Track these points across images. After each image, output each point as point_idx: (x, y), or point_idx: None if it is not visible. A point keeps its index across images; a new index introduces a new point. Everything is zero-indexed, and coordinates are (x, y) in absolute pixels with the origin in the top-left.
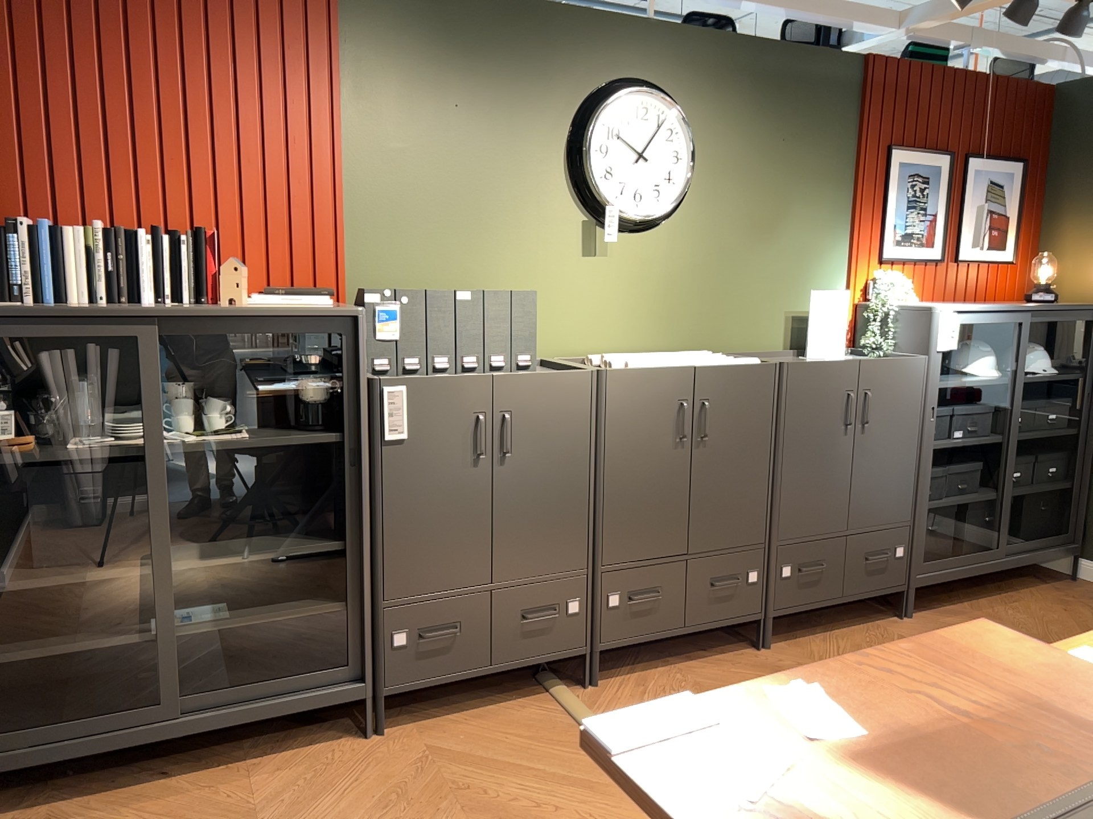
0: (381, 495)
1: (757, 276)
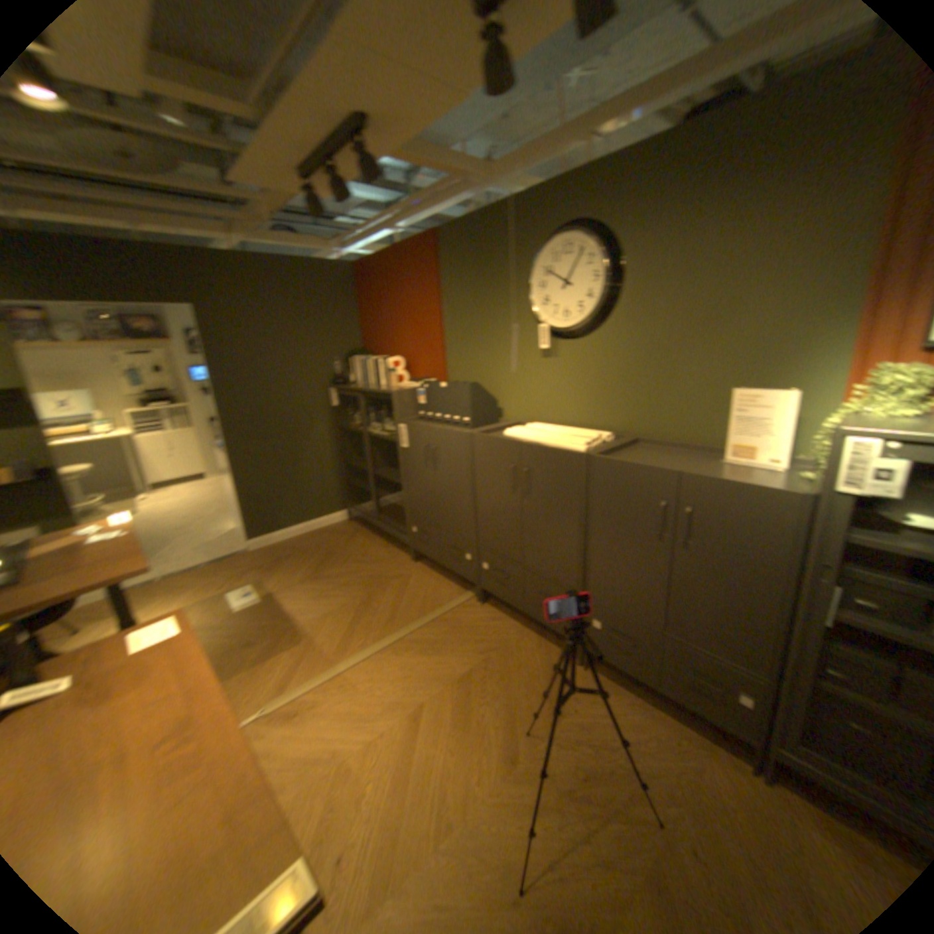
0: (404, 469)
1: (693, 369)
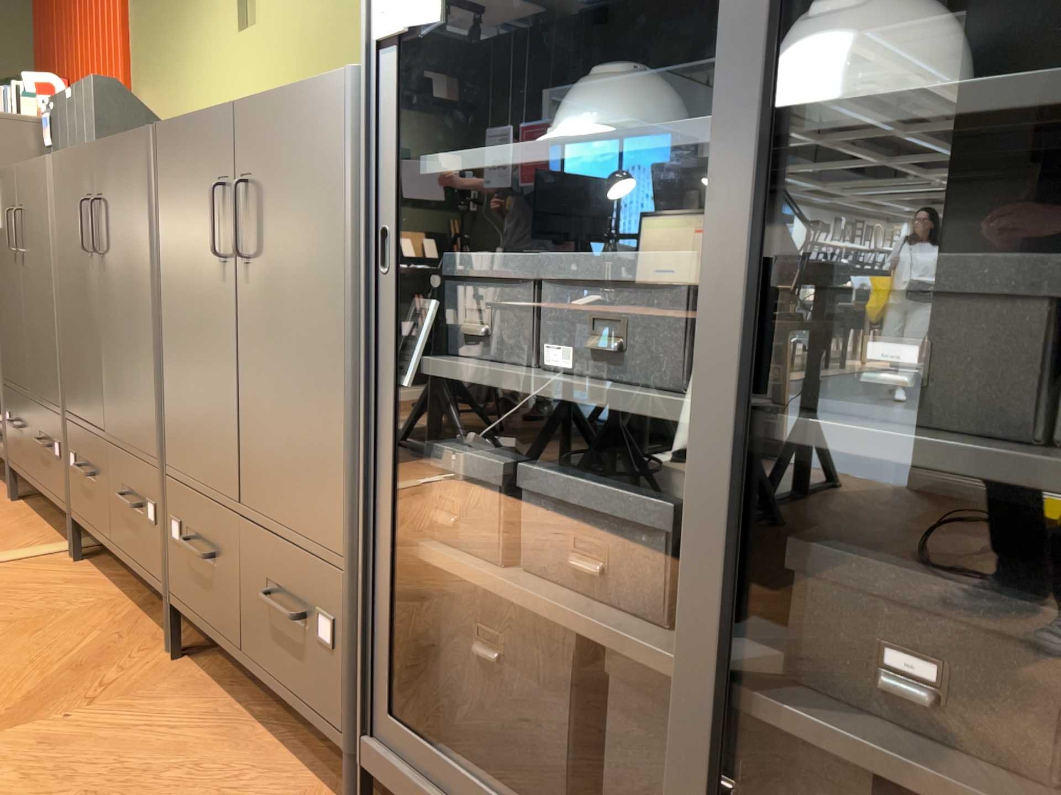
0: None
1: None
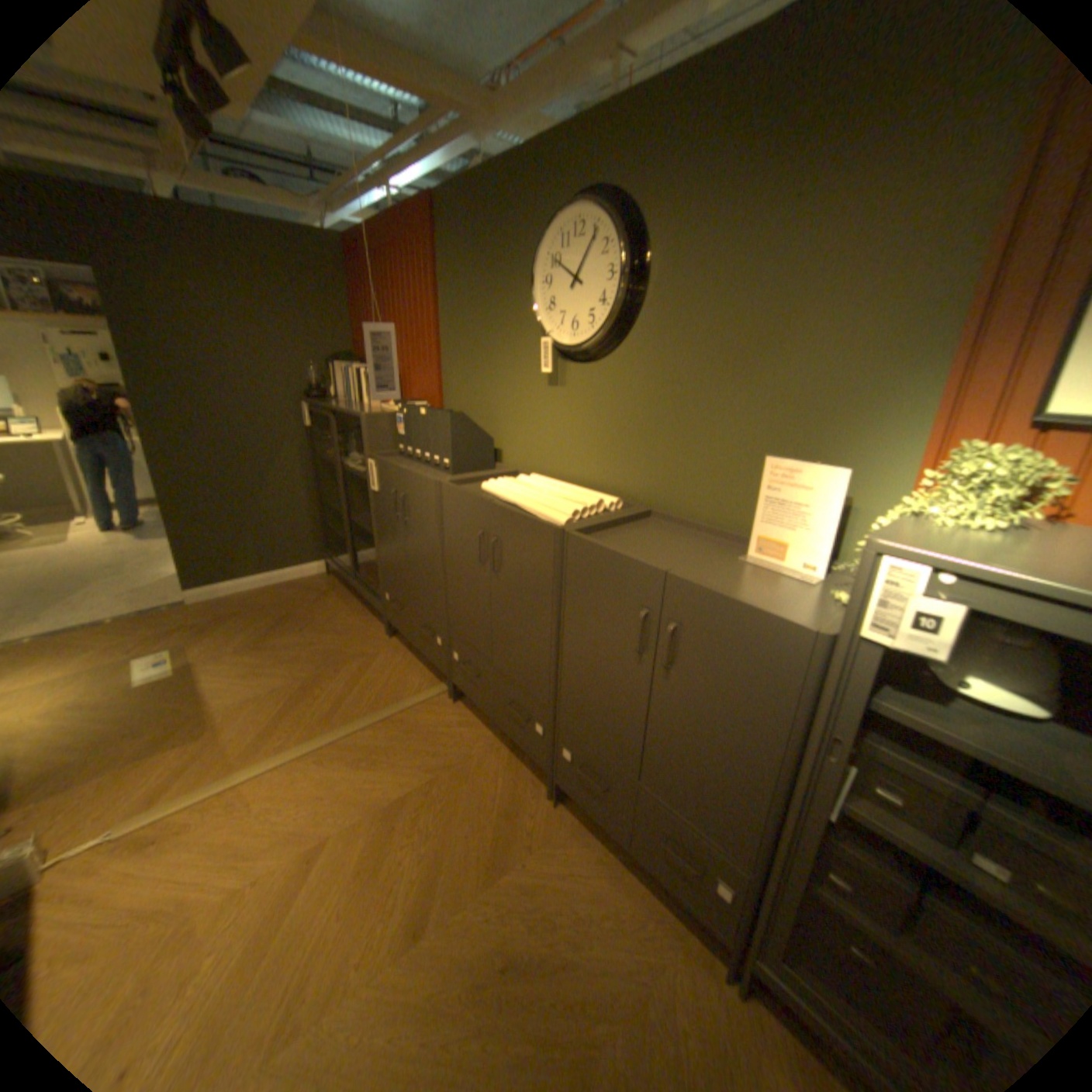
0: (376, 517)
1: (726, 422)
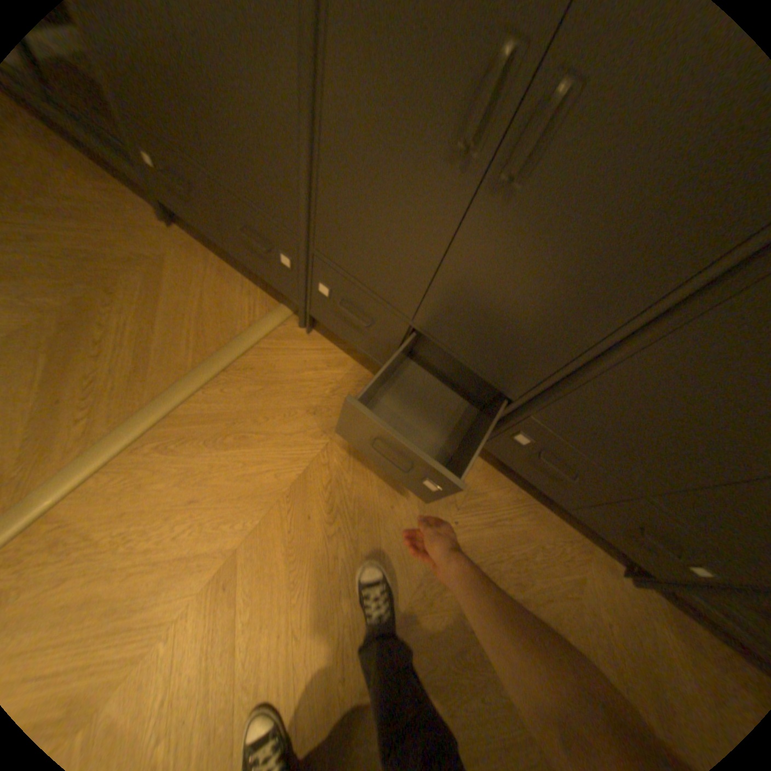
0: None
1: None
